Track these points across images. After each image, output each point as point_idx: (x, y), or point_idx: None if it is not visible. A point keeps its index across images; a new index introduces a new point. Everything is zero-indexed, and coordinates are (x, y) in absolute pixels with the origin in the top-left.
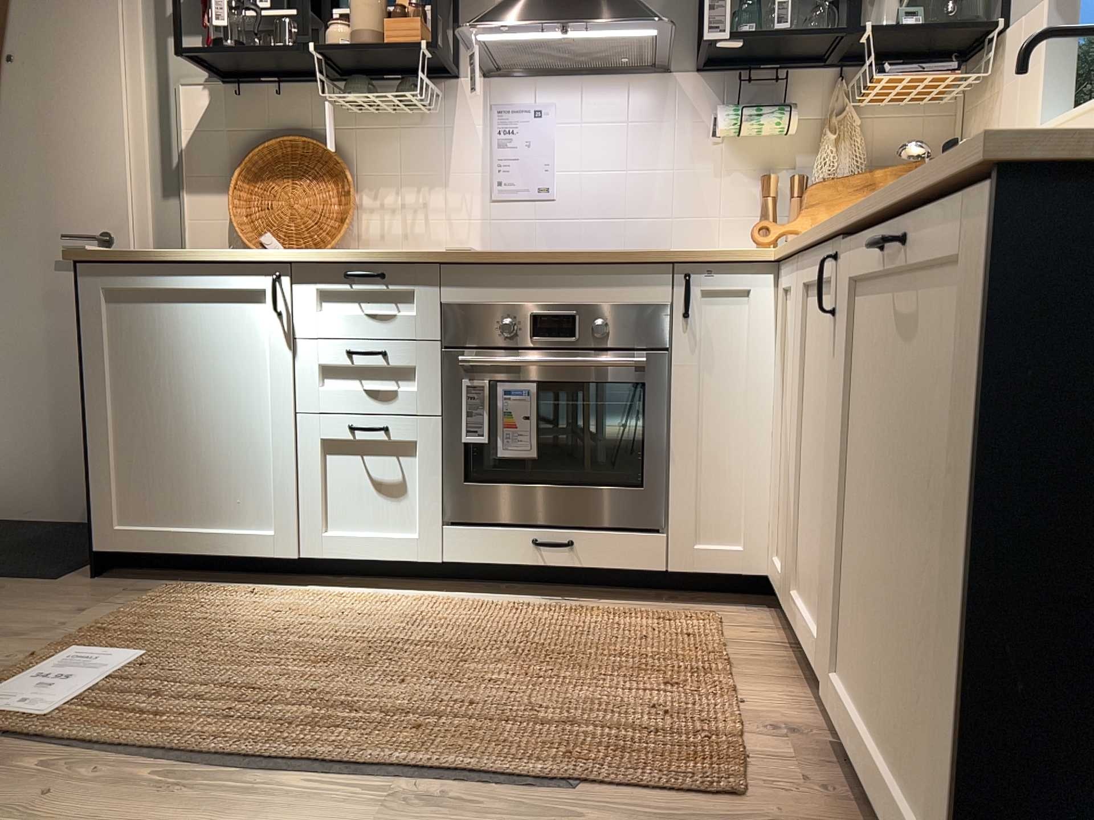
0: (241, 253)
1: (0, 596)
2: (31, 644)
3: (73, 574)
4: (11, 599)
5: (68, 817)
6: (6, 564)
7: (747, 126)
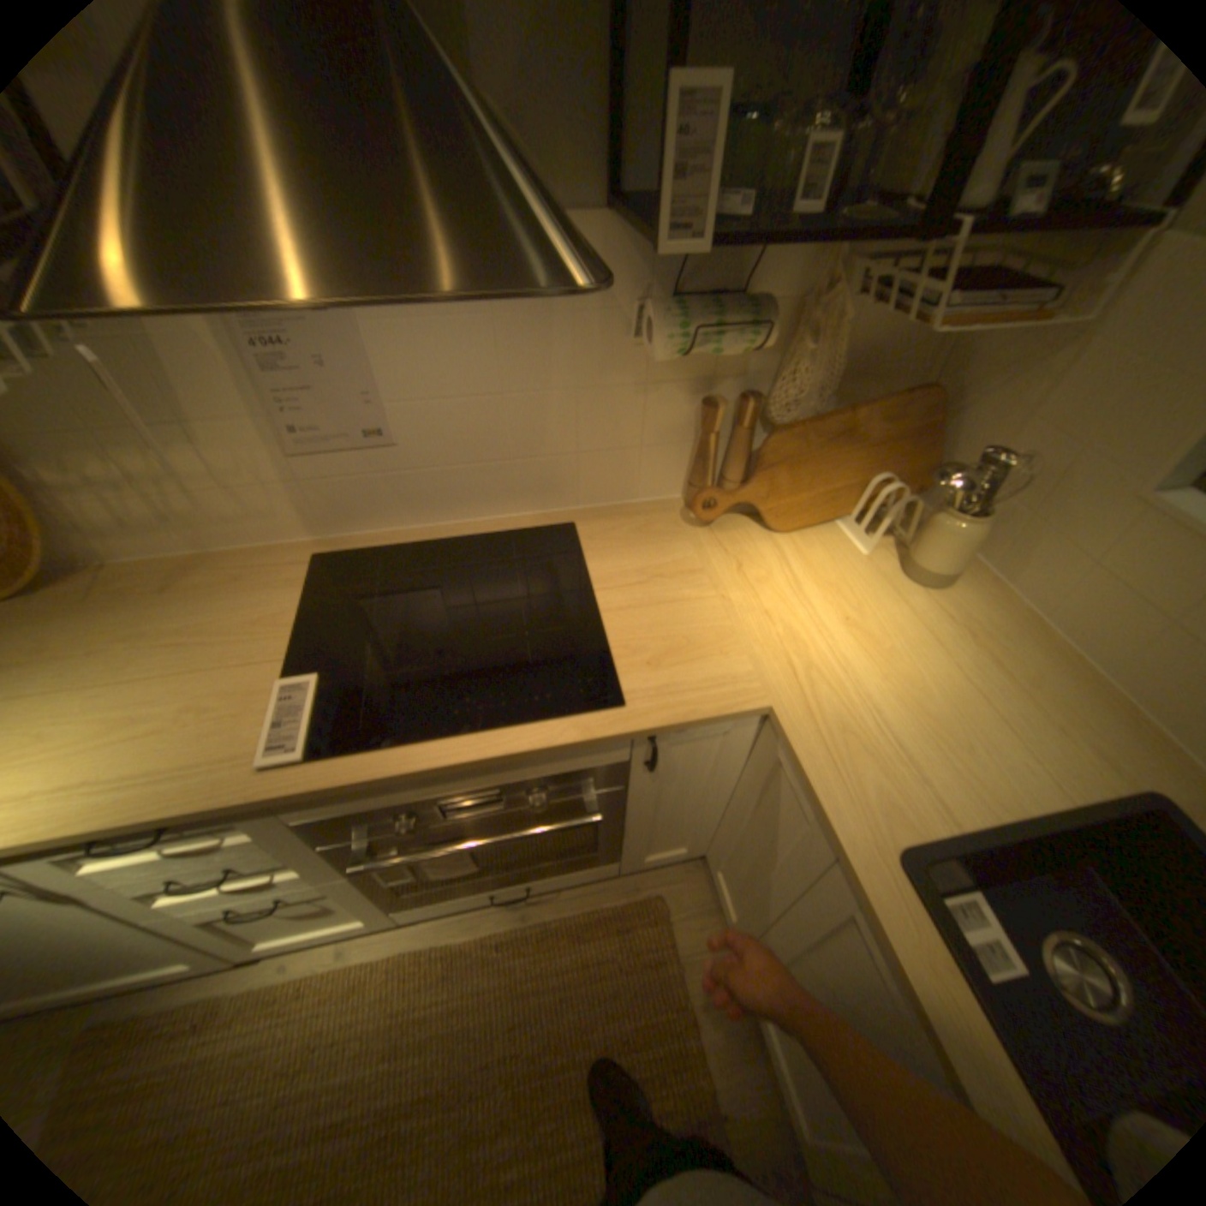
0: None
1: None
2: None
3: None
4: None
5: None
6: None
7: (700, 347)
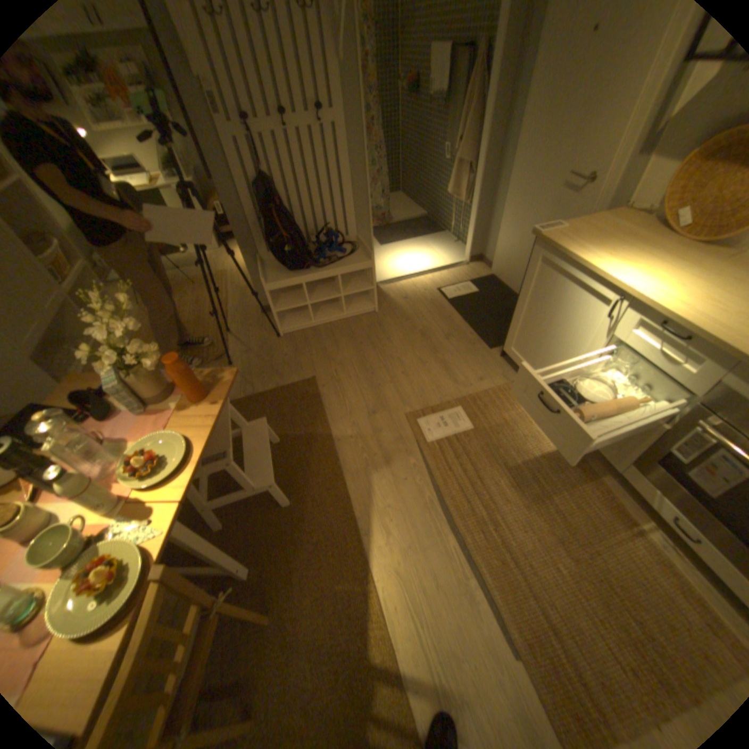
0: (616, 267)
1: (471, 348)
2: (457, 389)
3: (499, 347)
4: (472, 352)
5: (406, 490)
6: (486, 325)
7: None
